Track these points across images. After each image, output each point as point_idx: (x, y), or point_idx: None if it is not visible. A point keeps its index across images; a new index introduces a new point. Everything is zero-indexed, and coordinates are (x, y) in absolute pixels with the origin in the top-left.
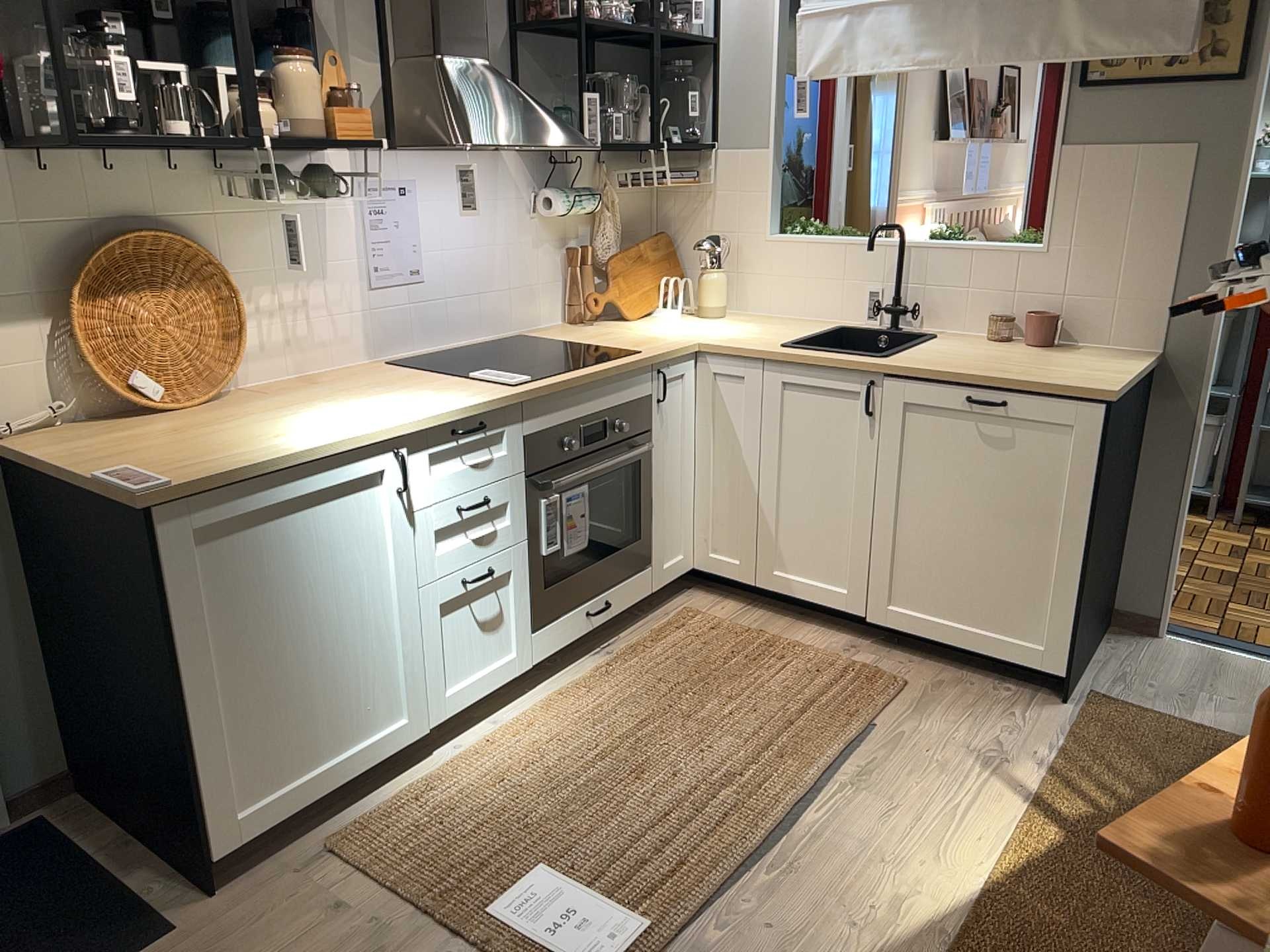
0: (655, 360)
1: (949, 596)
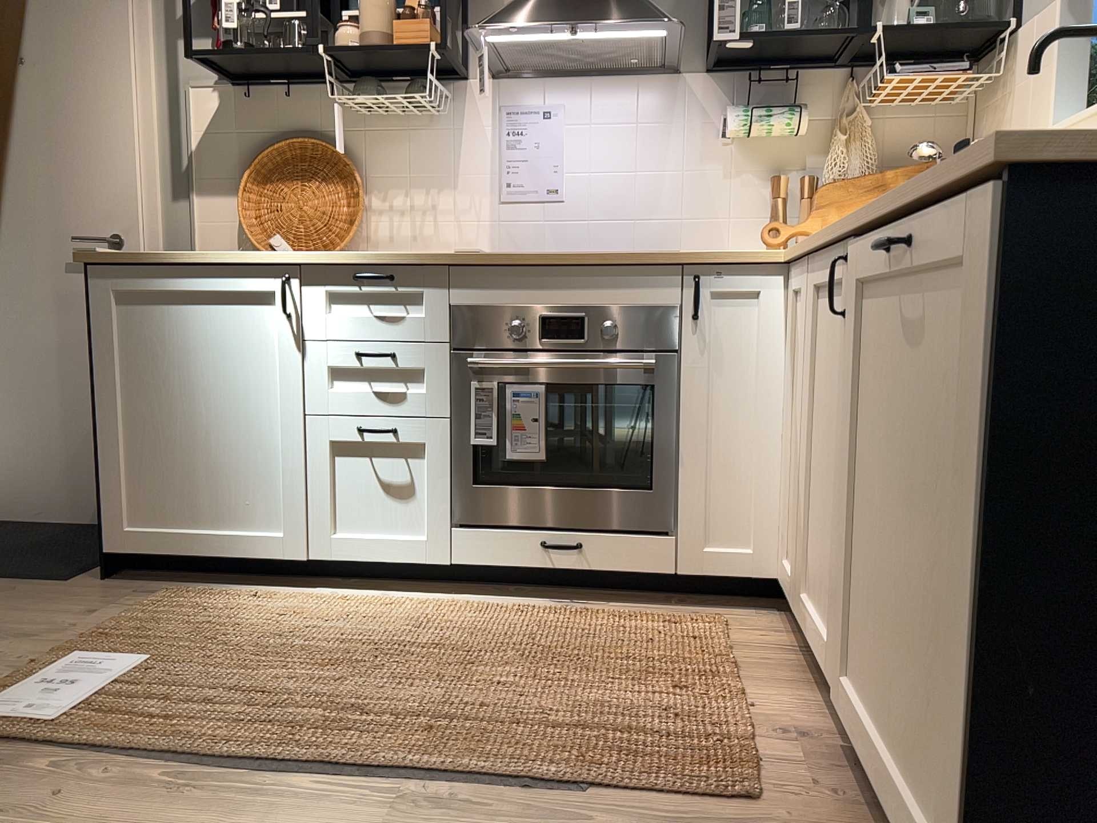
0: (680, 259)
1: (889, 680)
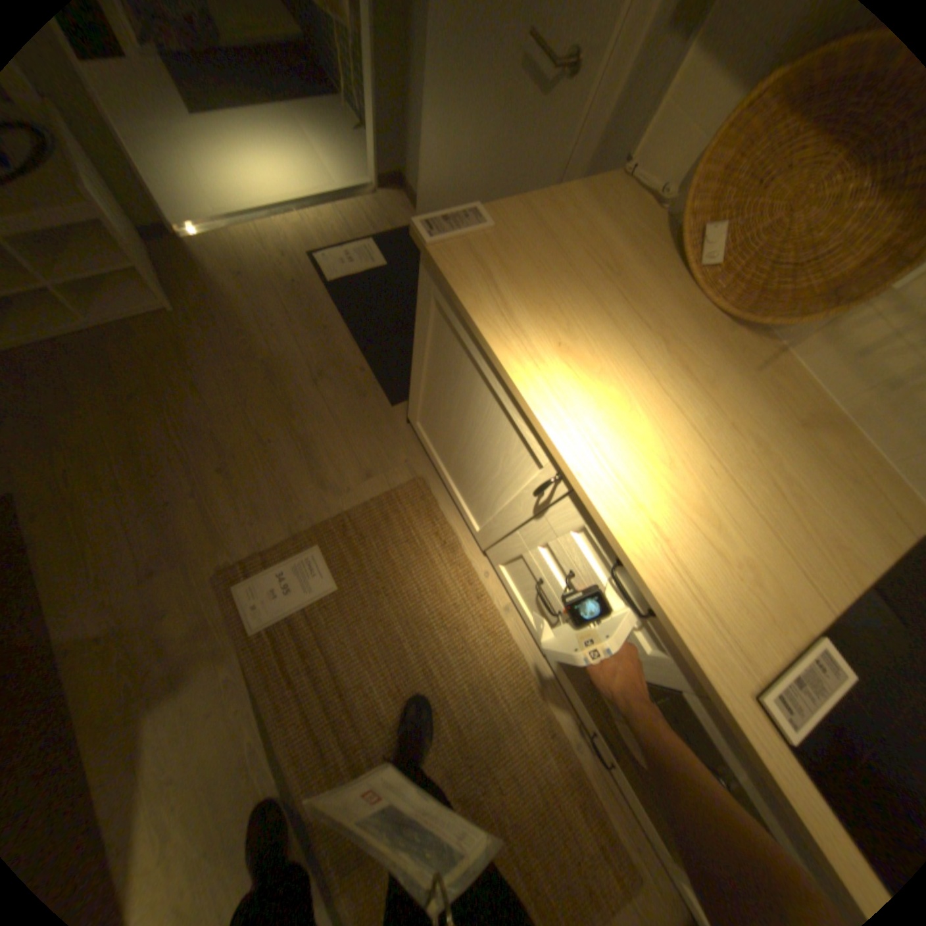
0: None
1: None
